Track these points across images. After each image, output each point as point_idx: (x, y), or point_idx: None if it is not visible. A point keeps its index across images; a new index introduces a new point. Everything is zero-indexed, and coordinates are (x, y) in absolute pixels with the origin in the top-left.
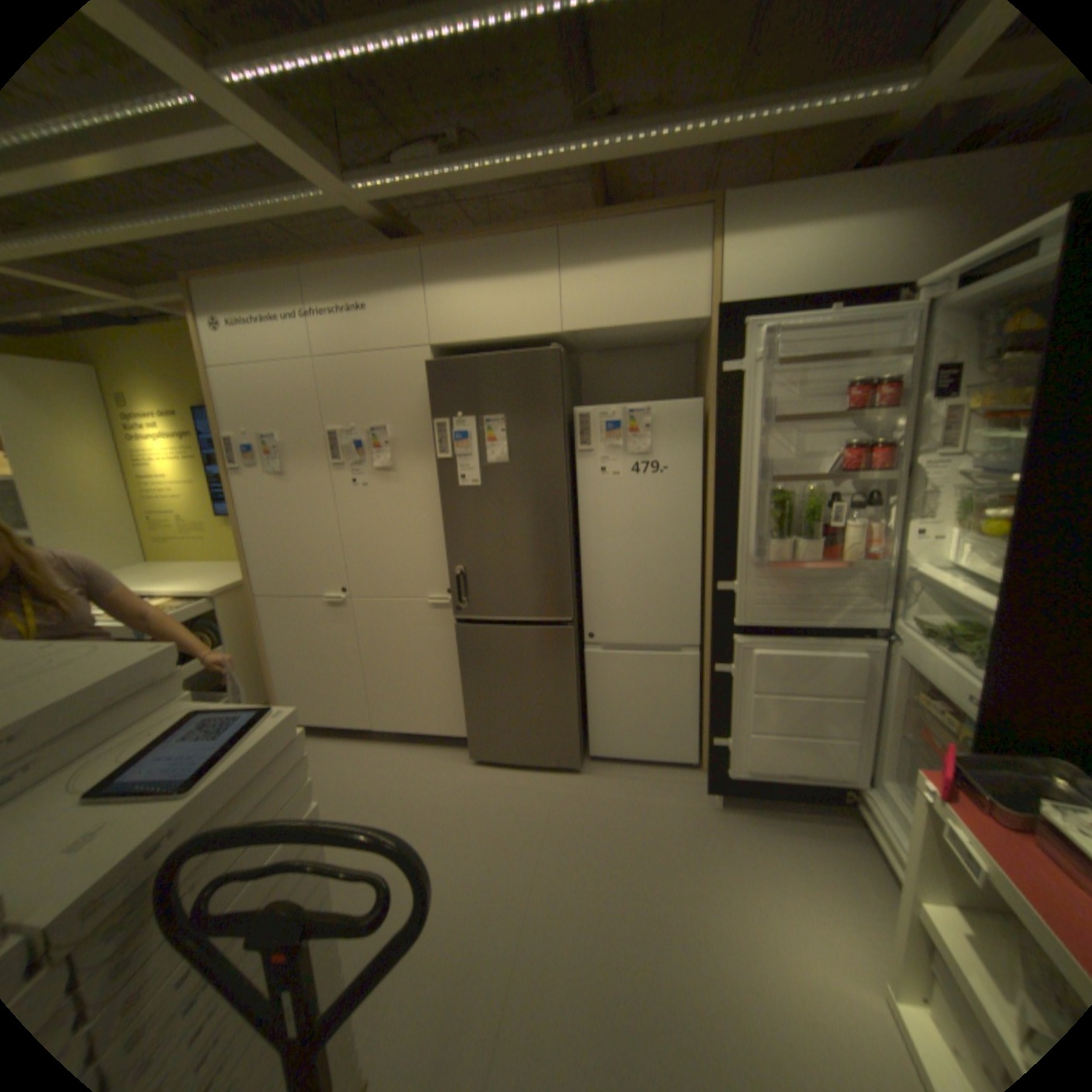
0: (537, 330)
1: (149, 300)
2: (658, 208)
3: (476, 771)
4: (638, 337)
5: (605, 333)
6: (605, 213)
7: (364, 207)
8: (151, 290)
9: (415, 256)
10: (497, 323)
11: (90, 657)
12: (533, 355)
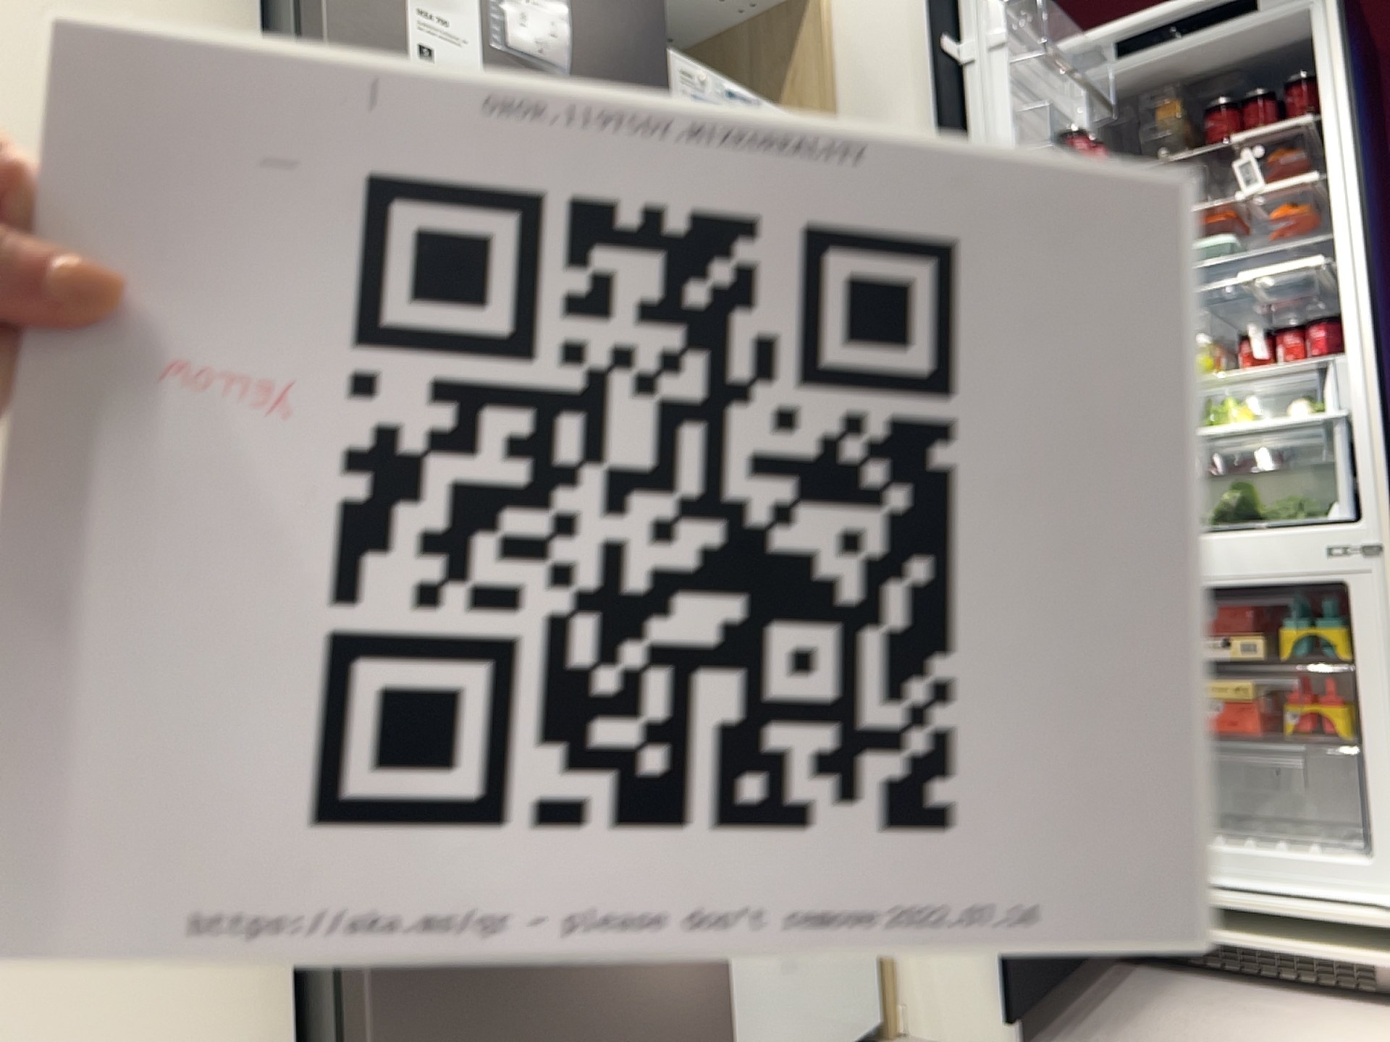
0: None
1: None
2: None
3: None
4: None
5: None
6: None
7: None
8: None
9: None
10: None
11: None
12: None
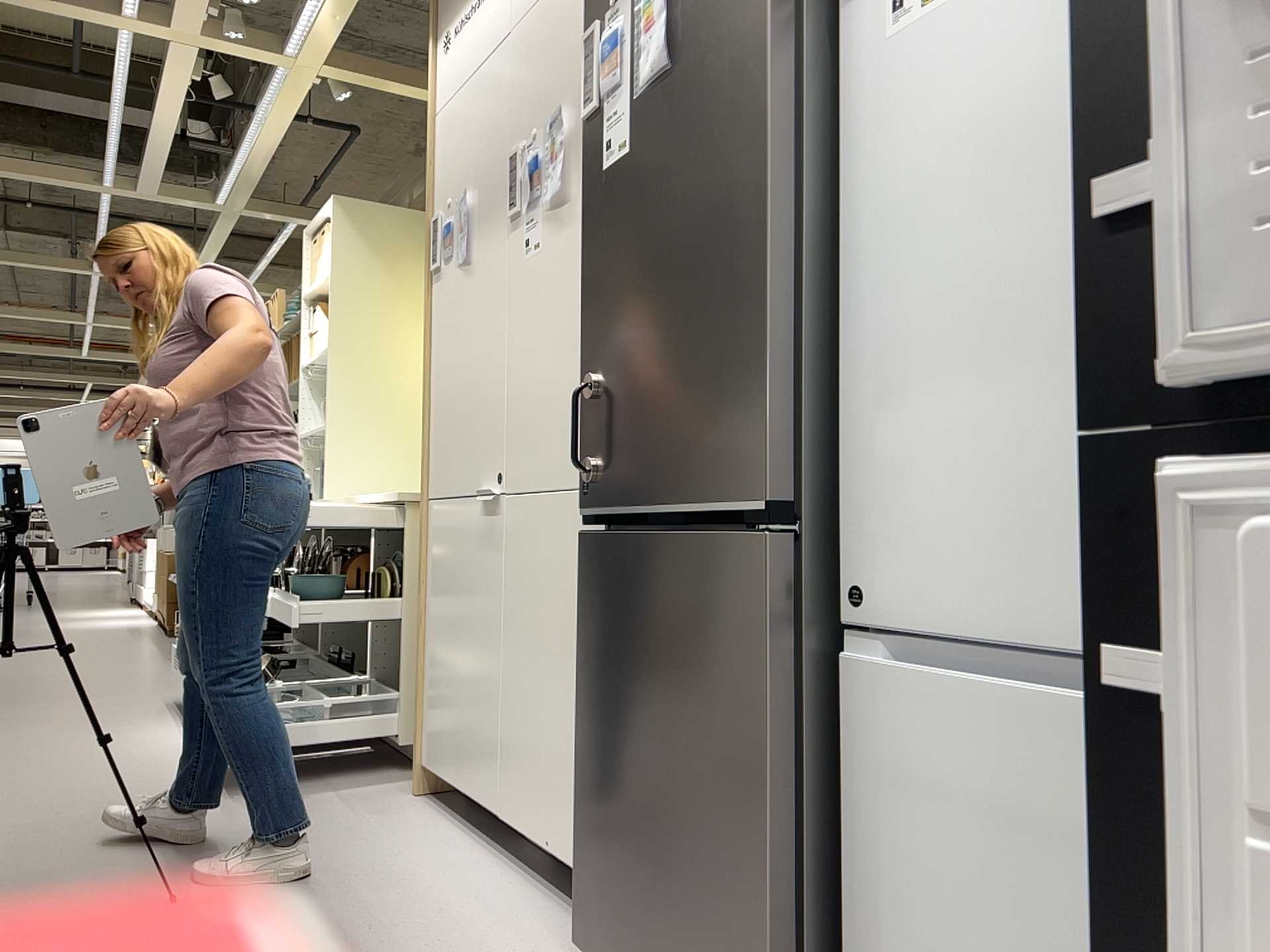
0: None
1: None
2: None
3: None
4: None
5: None
6: None
7: None
8: None
9: None
10: None
11: None
12: None
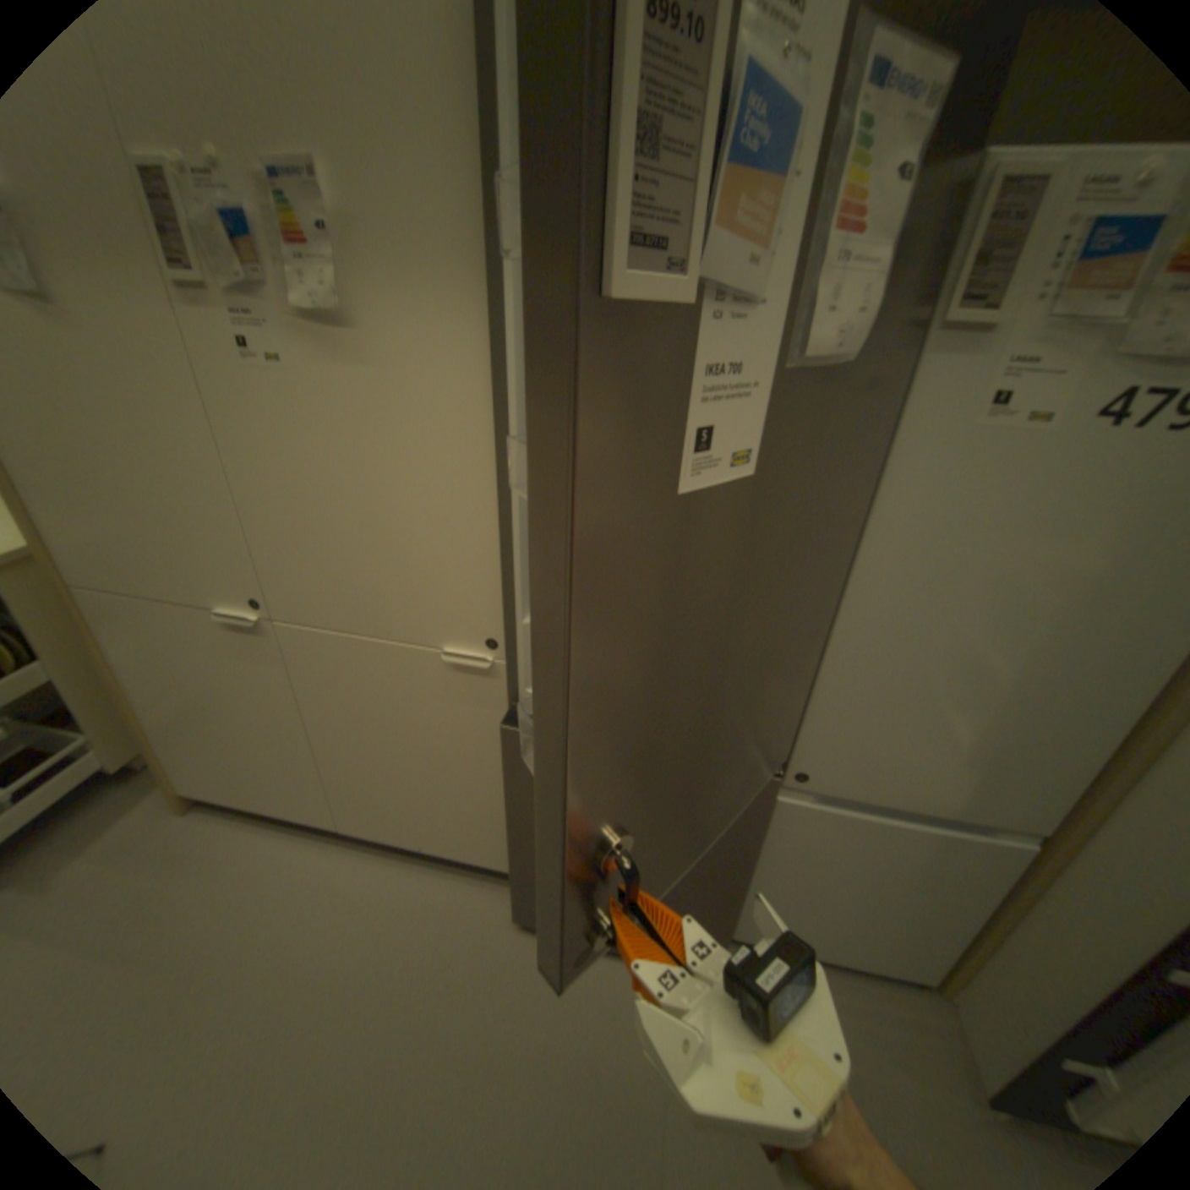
0: None
1: None
2: None
3: (524, 944)
4: None
5: None
6: None
7: None
8: None
9: None
10: None
11: None
12: None
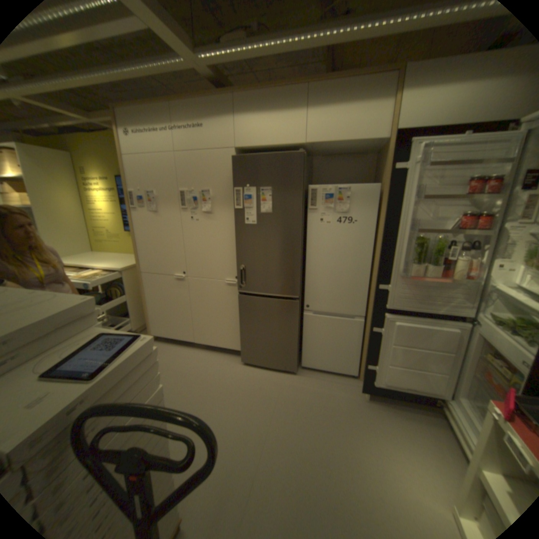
0: (292, 141)
1: (95, 119)
2: (366, 72)
3: (244, 367)
4: (346, 148)
5: (329, 144)
6: (335, 75)
7: (204, 68)
8: (96, 113)
9: (229, 97)
10: (271, 136)
11: (52, 299)
12: (289, 155)
